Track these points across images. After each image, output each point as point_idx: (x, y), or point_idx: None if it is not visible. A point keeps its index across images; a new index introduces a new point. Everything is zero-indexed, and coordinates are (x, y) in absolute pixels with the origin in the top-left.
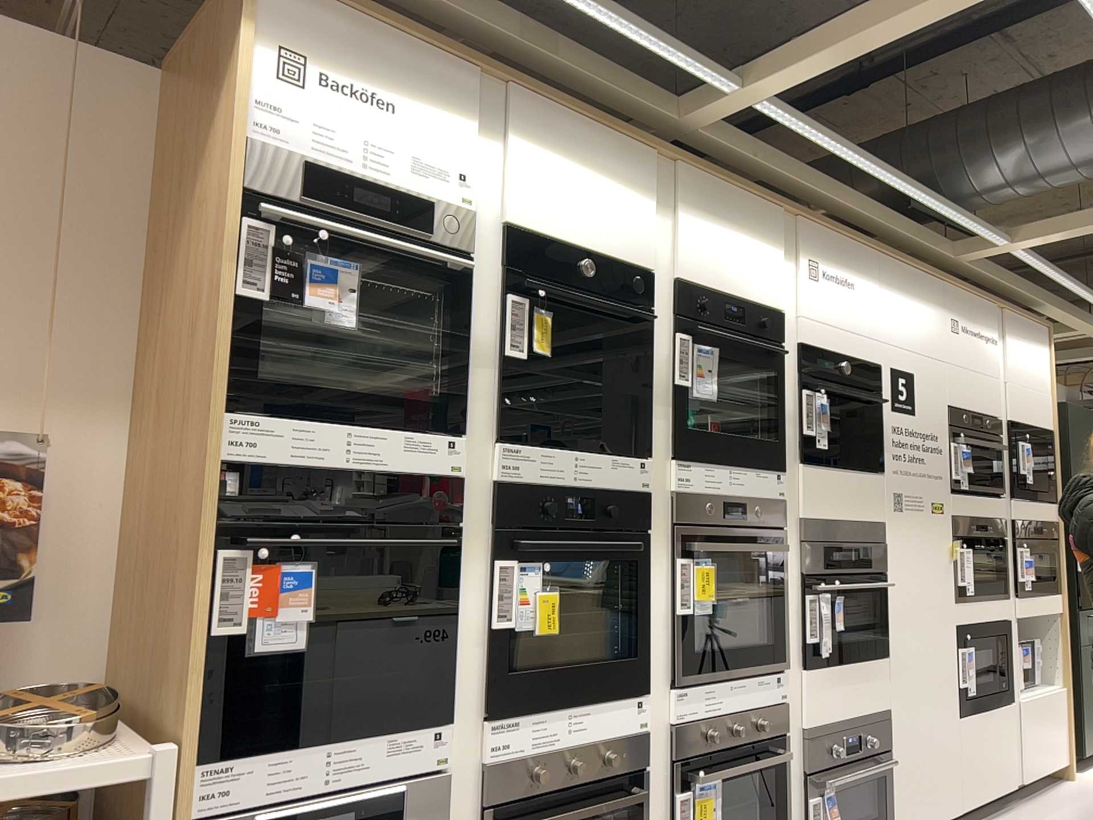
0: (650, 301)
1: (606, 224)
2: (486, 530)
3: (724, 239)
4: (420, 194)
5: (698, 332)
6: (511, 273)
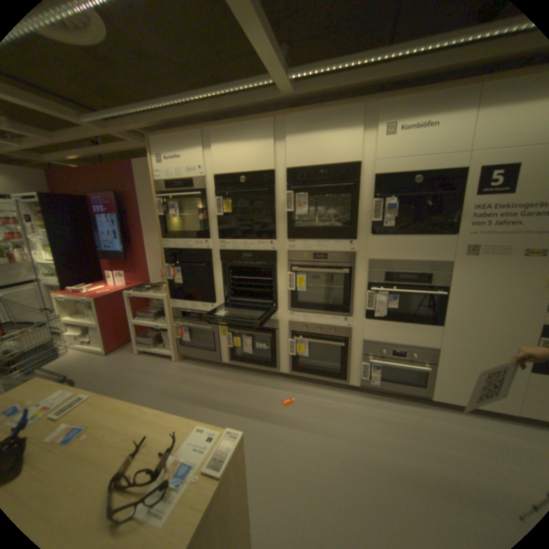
0: (276, 181)
1: (249, 158)
2: (219, 263)
3: (319, 137)
4: (187, 176)
5: (293, 190)
6: (215, 190)
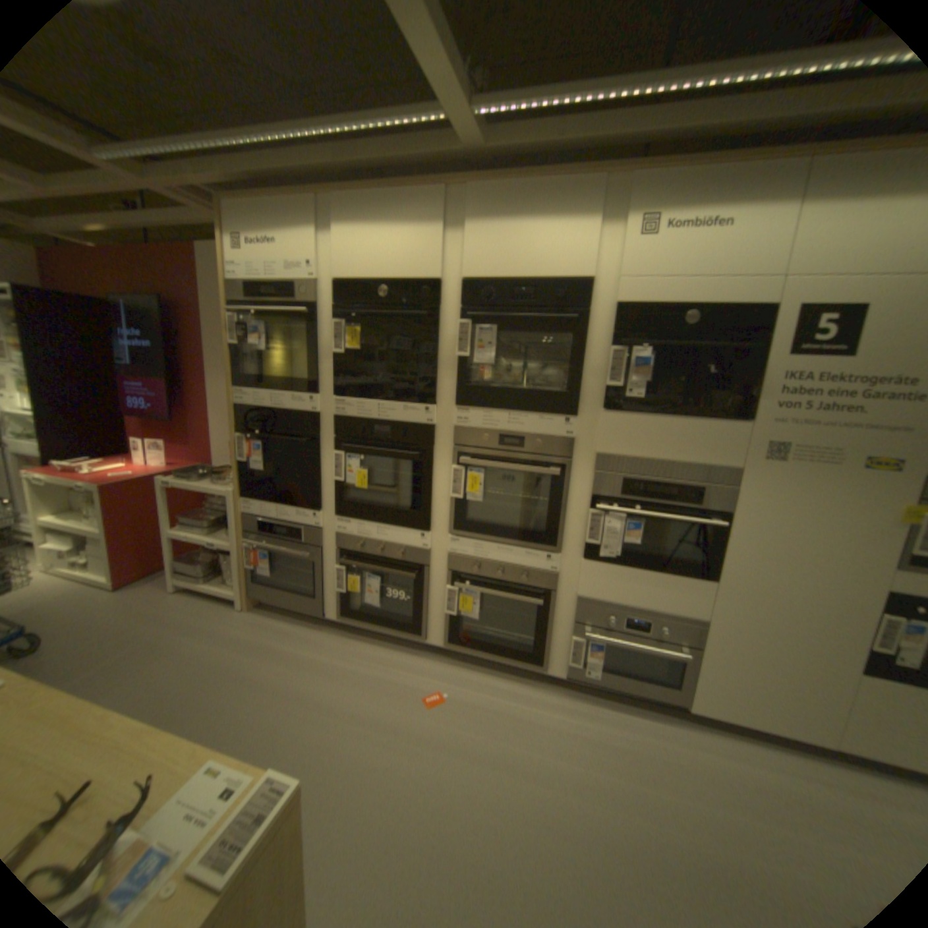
0: (443, 301)
1: (398, 256)
2: (332, 441)
3: (523, 228)
4: (284, 279)
5: (470, 318)
6: (334, 308)
